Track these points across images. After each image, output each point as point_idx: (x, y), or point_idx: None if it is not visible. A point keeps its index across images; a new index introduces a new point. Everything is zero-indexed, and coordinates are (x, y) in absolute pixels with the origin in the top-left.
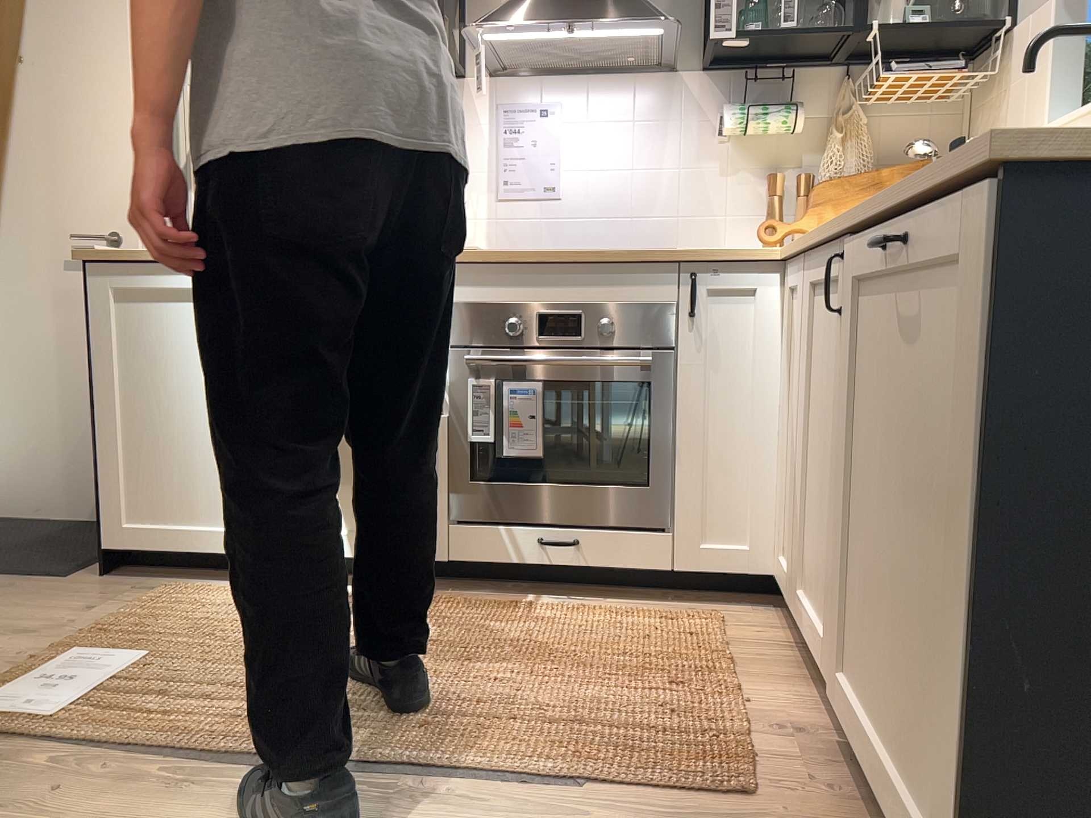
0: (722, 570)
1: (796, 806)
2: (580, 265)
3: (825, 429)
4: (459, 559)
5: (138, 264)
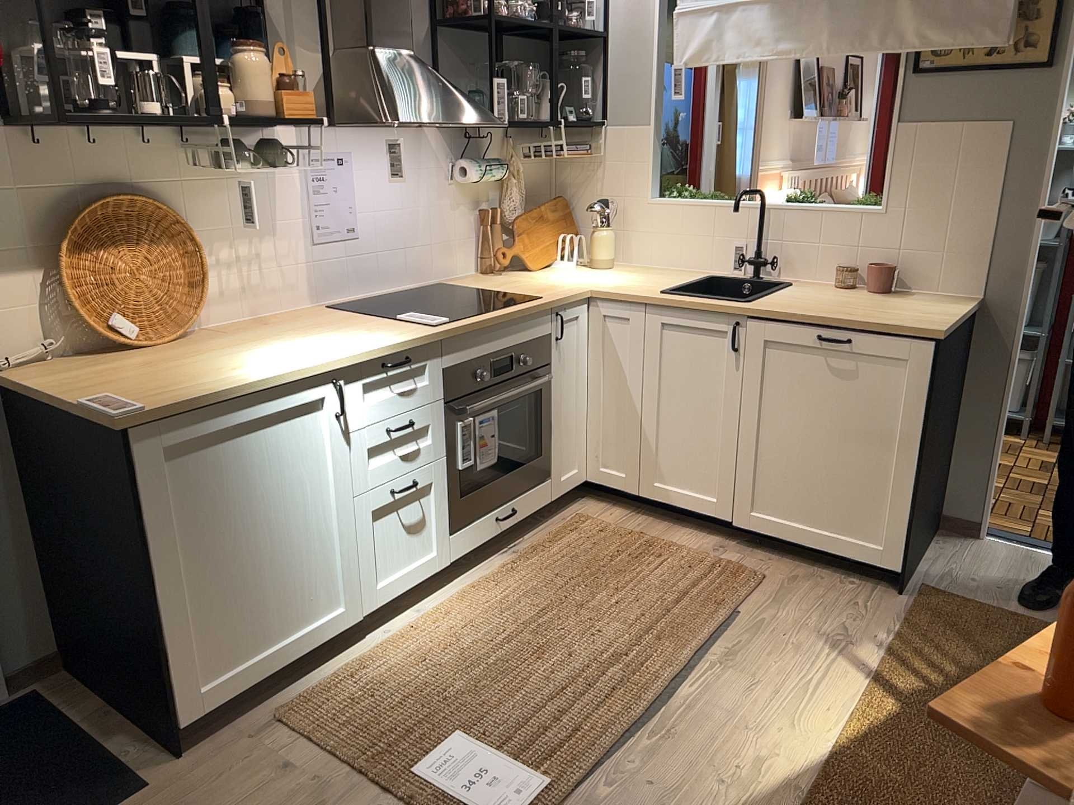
0: (569, 489)
1: (774, 571)
2: (511, 320)
3: (685, 399)
4: (457, 558)
5: (194, 411)
